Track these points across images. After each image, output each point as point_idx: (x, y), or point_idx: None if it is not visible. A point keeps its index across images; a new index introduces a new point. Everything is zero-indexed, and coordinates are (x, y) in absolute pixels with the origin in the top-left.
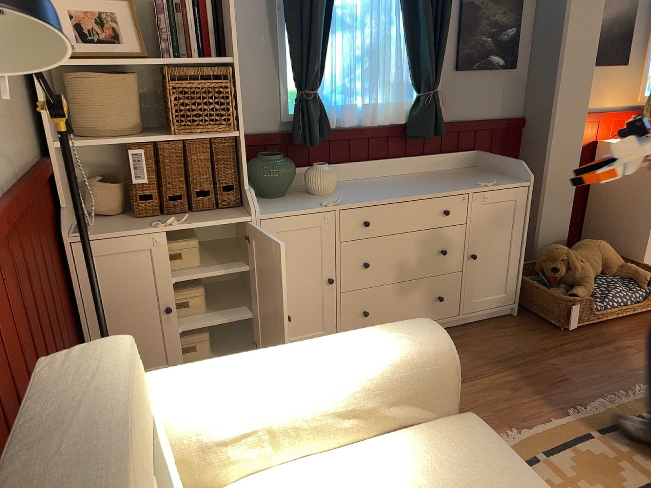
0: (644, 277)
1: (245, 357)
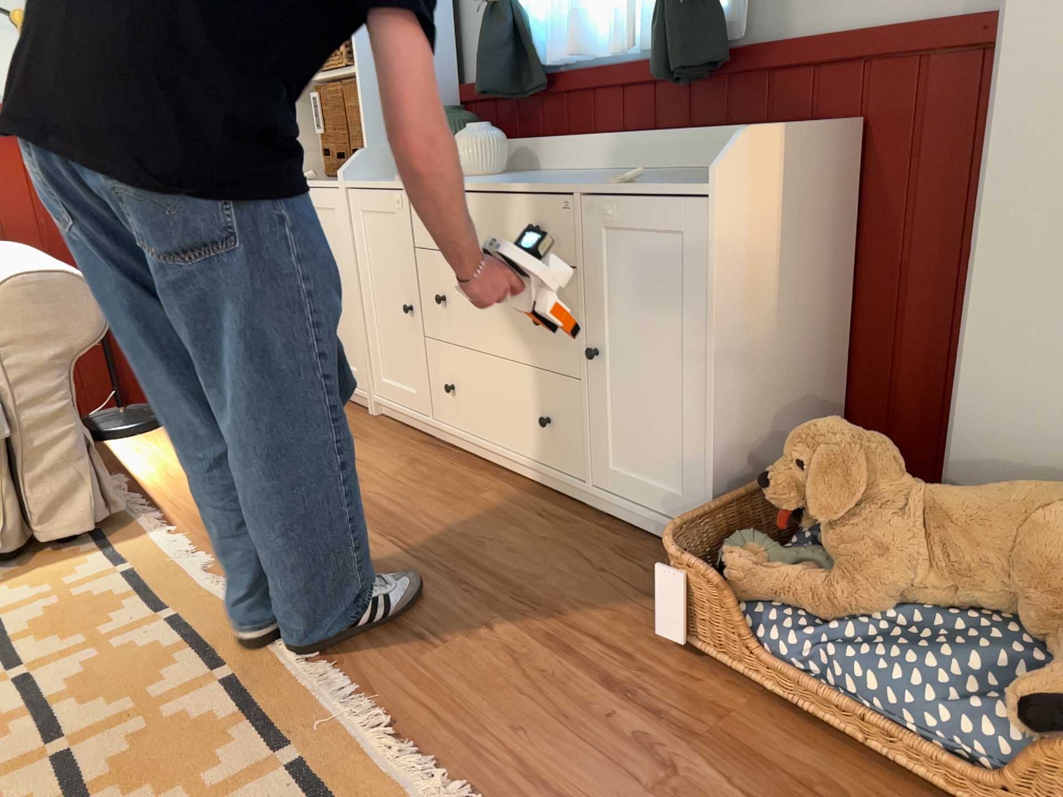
0: (1032, 681)
1: (26, 252)
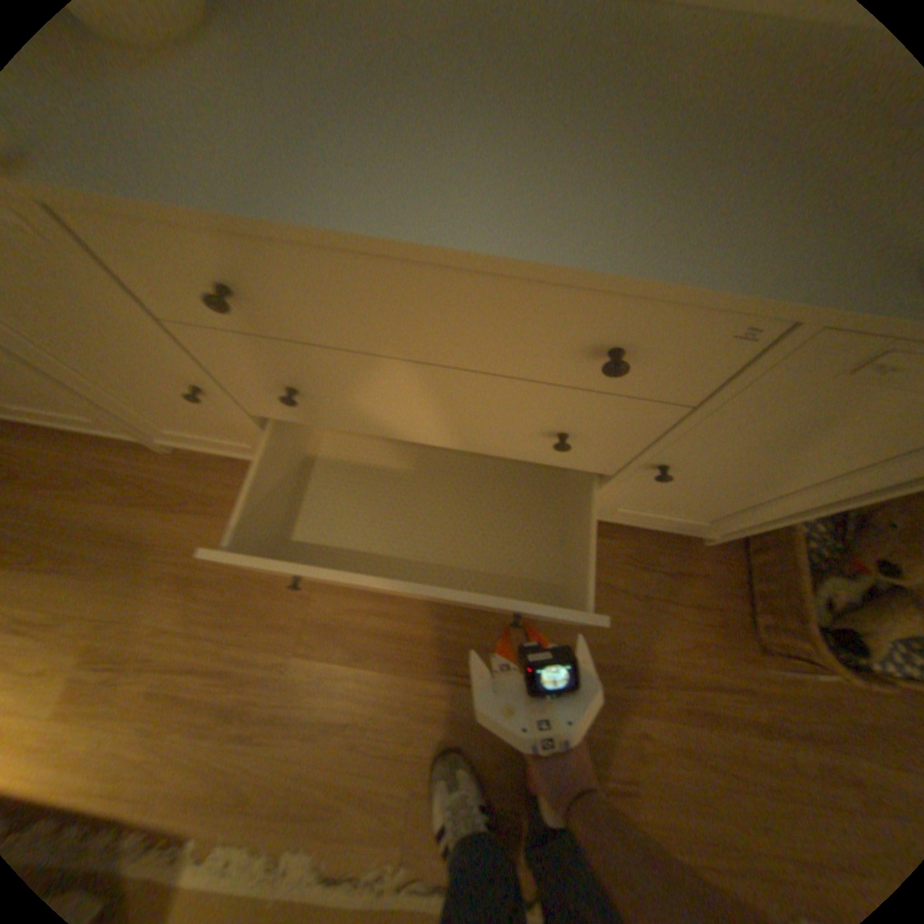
0: None
1: None
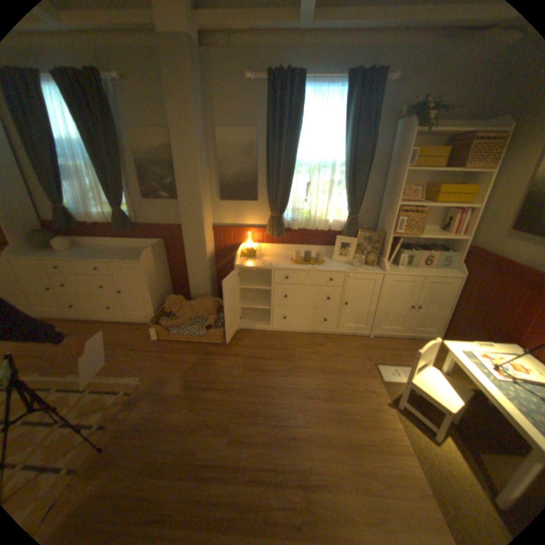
0: (205, 324)
1: None
